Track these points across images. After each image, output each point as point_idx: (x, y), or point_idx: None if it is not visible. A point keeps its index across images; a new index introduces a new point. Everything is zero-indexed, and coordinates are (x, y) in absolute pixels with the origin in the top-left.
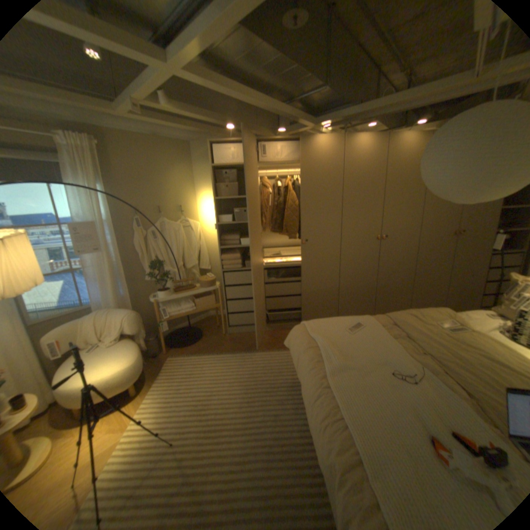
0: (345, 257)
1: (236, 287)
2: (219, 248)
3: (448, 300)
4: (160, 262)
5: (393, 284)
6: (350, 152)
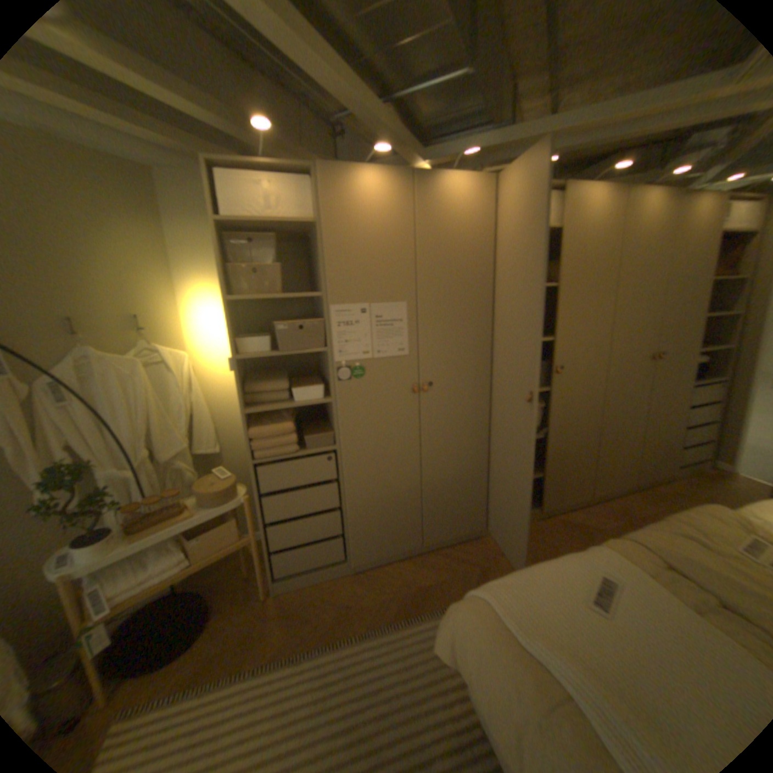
0: (499, 410)
1: (287, 495)
2: (244, 414)
3: (643, 464)
4: (77, 468)
5: (571, 448)
6: (506, 212)
